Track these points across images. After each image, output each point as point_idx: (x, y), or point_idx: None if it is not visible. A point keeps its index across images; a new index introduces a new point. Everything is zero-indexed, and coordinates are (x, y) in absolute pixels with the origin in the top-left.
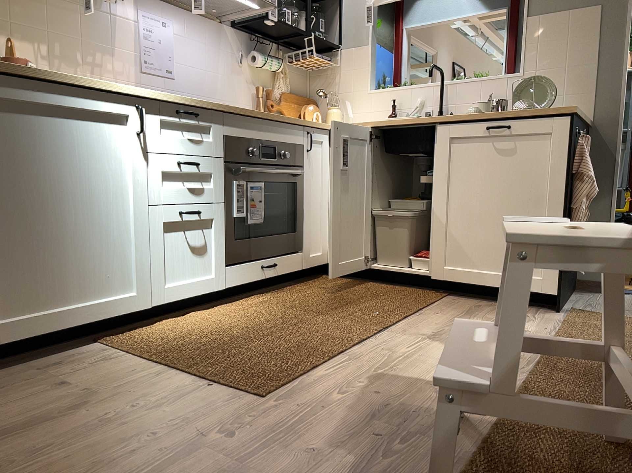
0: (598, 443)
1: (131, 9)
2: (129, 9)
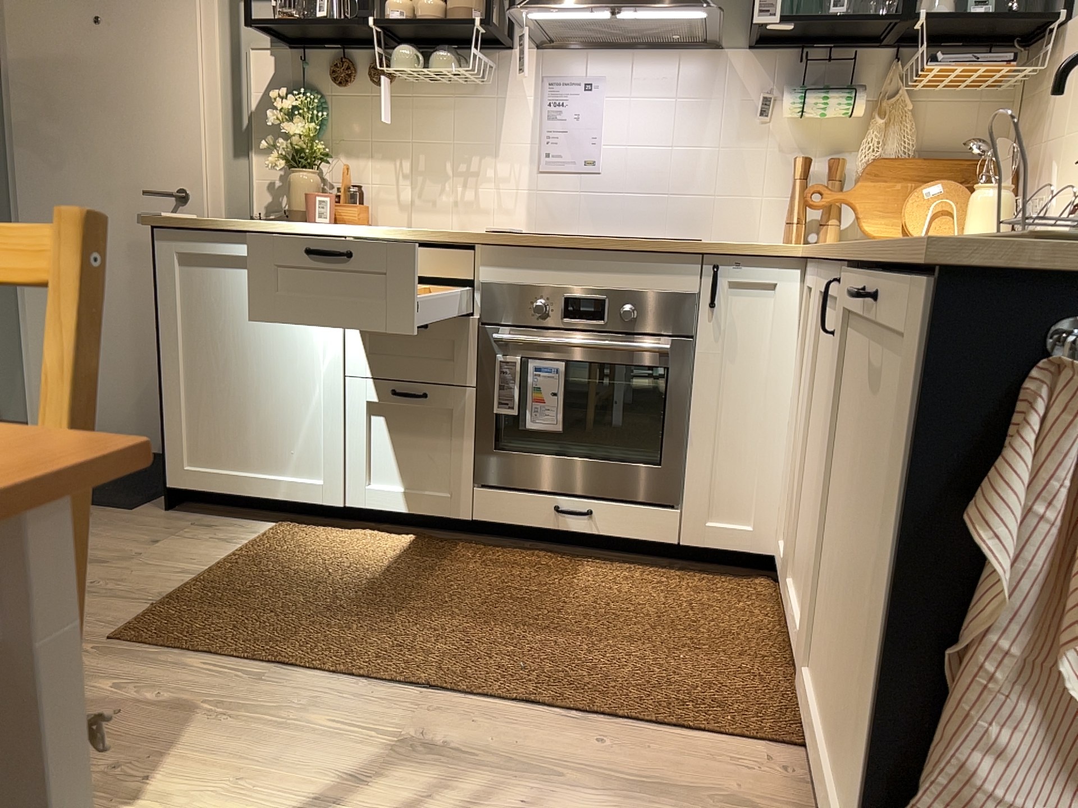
0: None
1: (526, 80)
2: (522, 81)
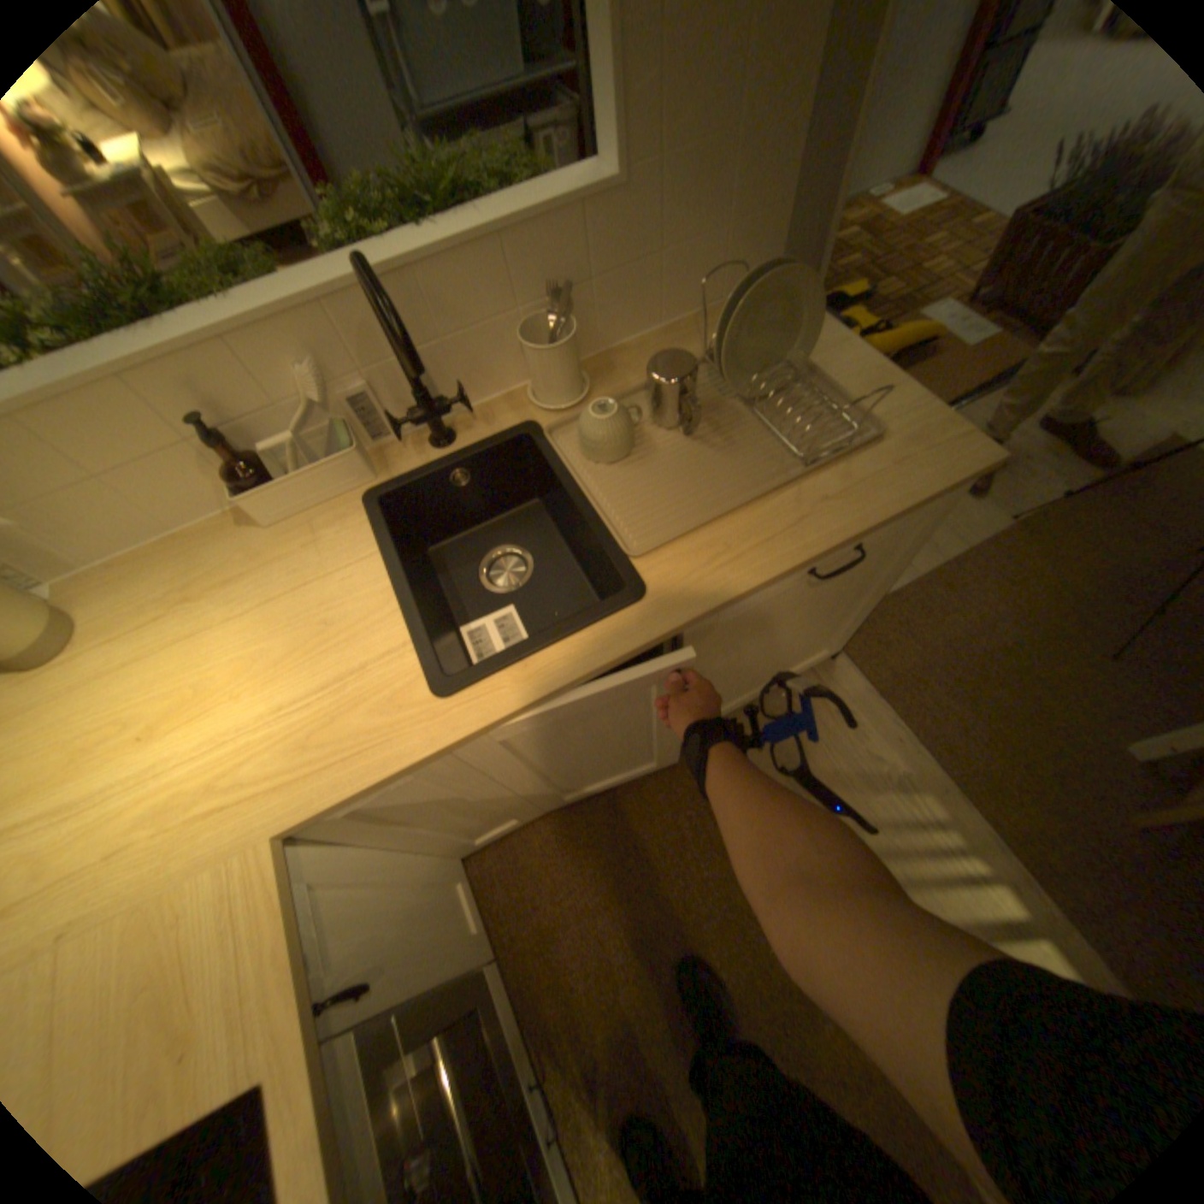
0: None
1: None
2: None
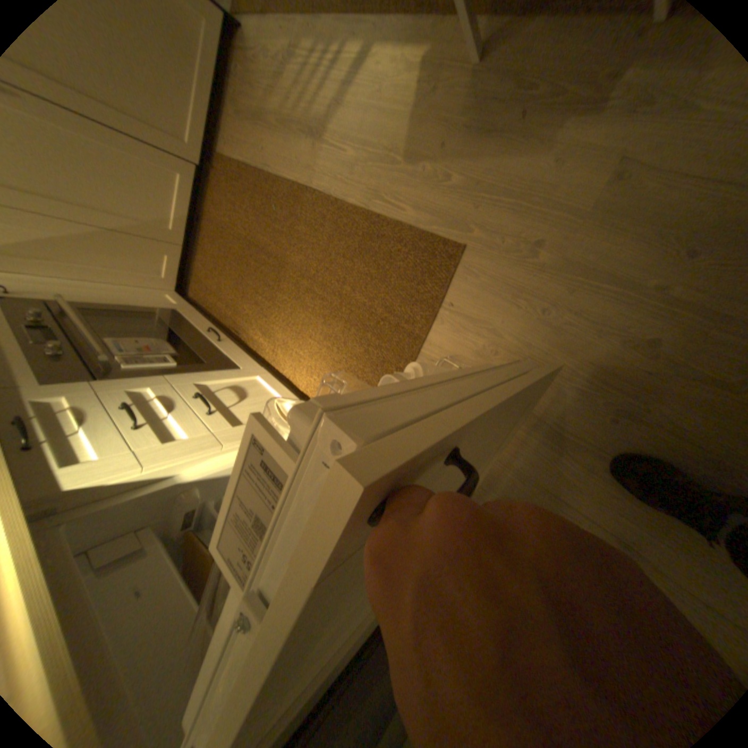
0: None
1: None
2: None
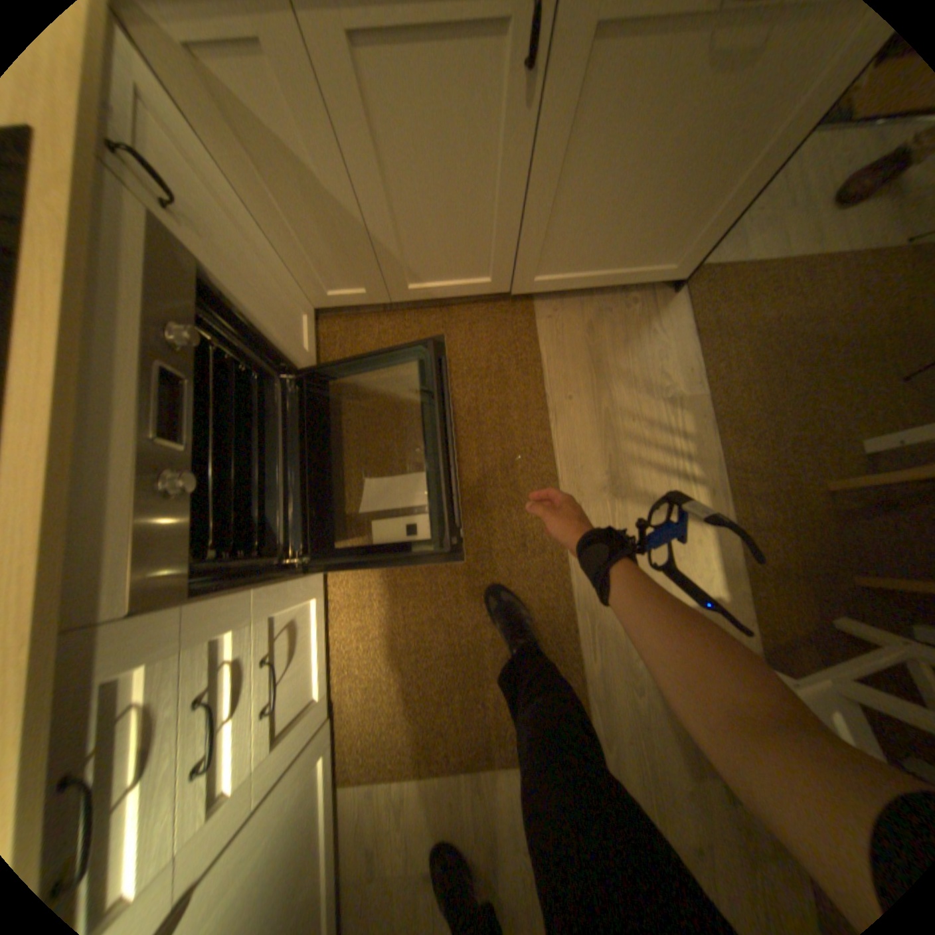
0: (830, 632)
1: None
2: None
